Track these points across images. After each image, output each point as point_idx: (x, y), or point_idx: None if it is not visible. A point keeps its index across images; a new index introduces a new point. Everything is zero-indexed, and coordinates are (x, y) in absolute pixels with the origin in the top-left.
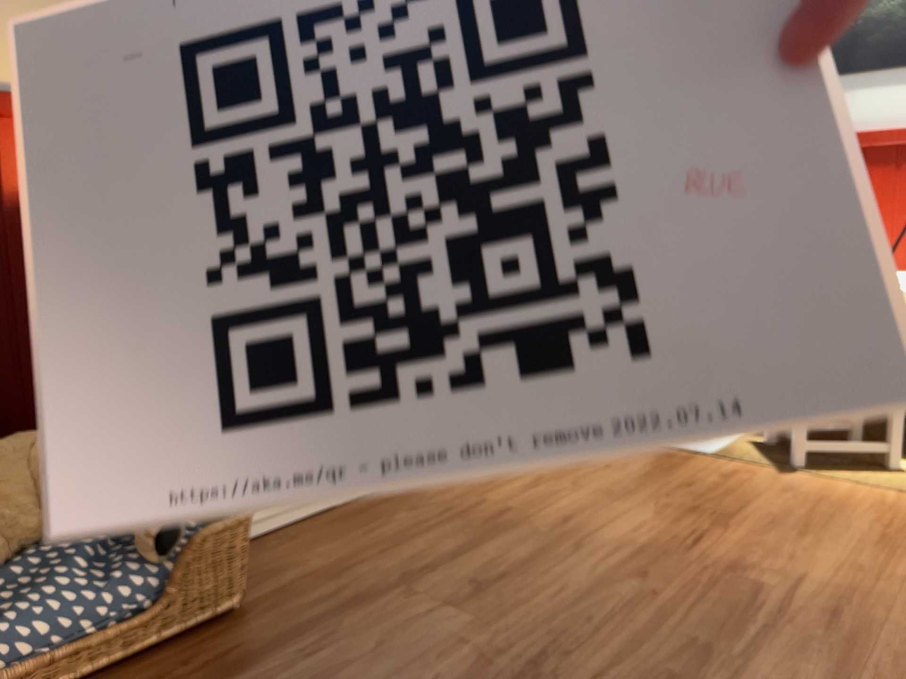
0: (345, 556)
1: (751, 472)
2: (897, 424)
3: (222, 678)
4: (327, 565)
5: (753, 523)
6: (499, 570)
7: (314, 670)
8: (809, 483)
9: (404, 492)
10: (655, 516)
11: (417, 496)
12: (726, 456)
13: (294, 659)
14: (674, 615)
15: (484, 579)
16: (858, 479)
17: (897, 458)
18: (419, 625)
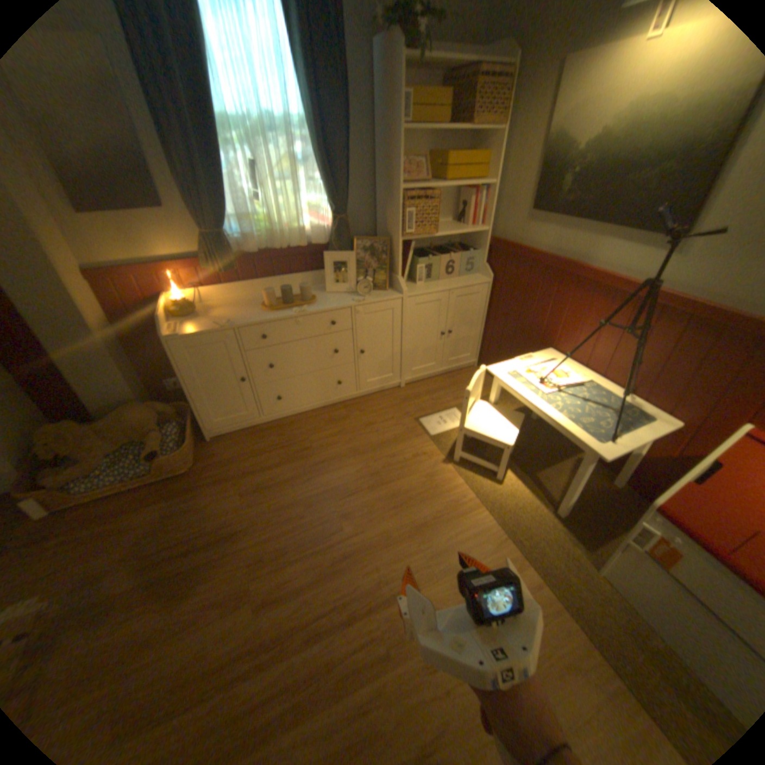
0: (236, 456)
1: (430, 457)
2: (501, 464)
3: (162, 501)
4: (228, 459)
5: (386, 492)
6: (271, 483)
7: (183, 509)
8: (444, 475)
9: (287, 423)
10: (355, 473)
11: (289, 428)
12: (434, 441)
13: (183, 501)
14: (296, 532)
15: (262, 486)
16: (470, 481)
17: (512, 472)
18: (224, 501)
